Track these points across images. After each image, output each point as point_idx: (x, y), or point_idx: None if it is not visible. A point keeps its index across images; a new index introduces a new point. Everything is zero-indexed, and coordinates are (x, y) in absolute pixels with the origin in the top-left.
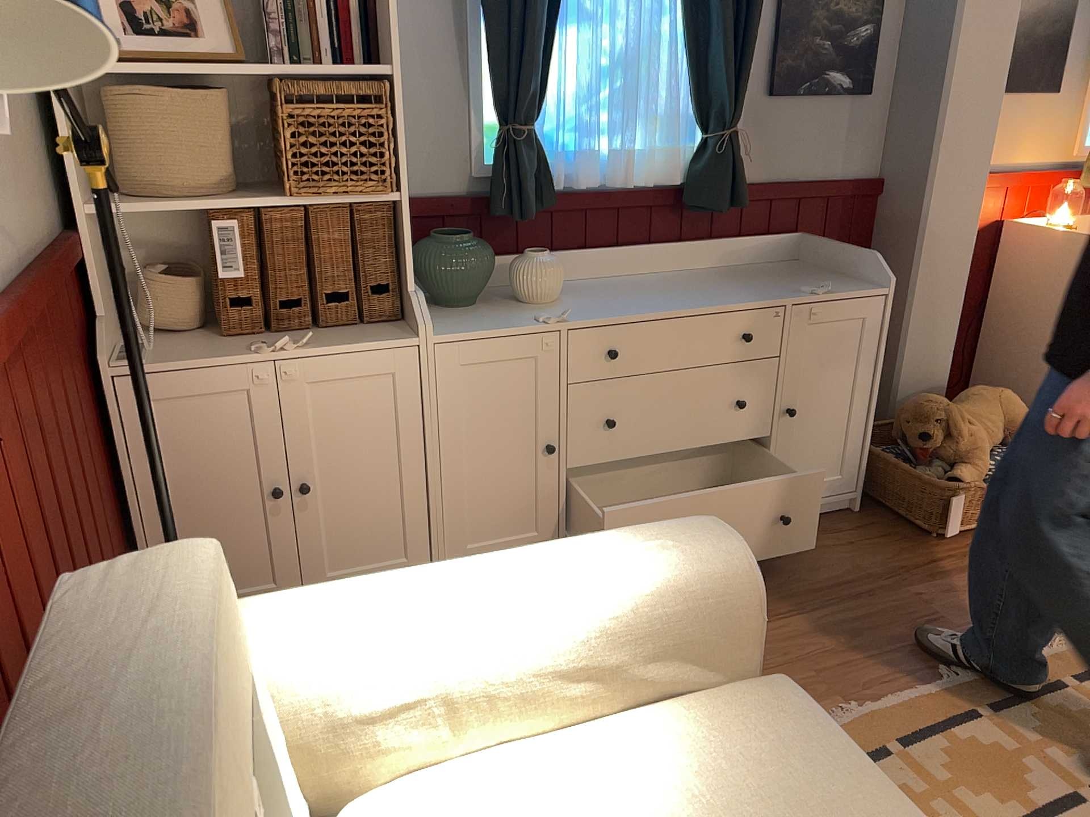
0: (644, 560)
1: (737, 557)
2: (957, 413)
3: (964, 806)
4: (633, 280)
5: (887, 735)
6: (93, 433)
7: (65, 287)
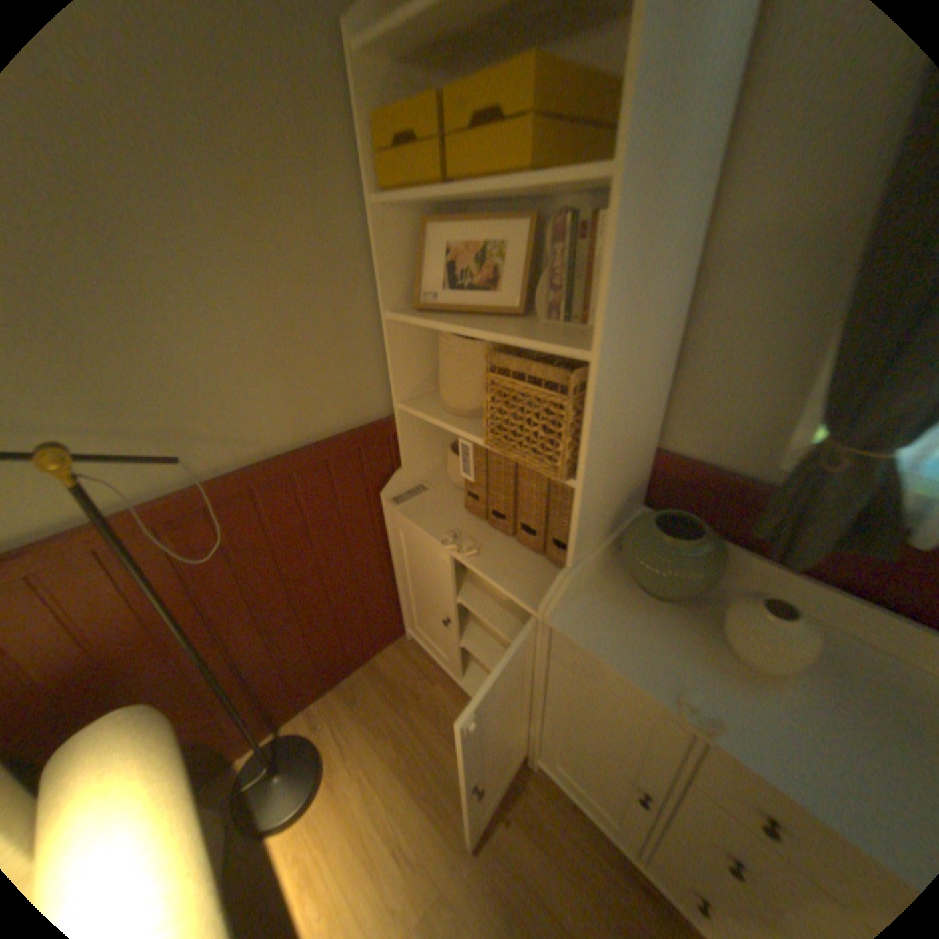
0: None
1: None
2: None
3: None
4: None
5: None
6: (361, 532)
7: (357, 453)
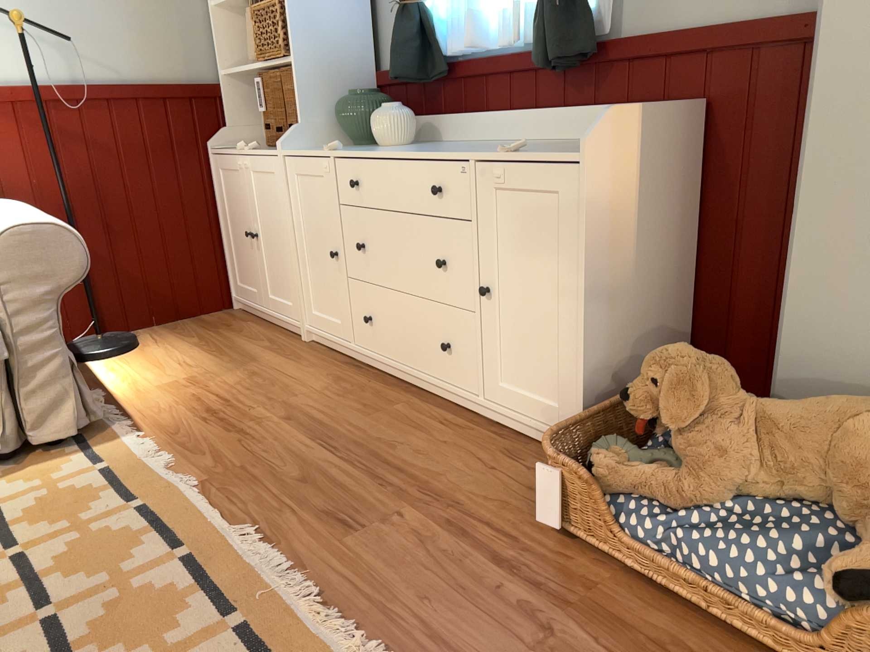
0: (8, 221)
1: (5, 230)
2: (696, 384)
3: (60, 538)
4: (491, 143)
5: (152, 500)
6: (190, 176)
7: (188, 106)
